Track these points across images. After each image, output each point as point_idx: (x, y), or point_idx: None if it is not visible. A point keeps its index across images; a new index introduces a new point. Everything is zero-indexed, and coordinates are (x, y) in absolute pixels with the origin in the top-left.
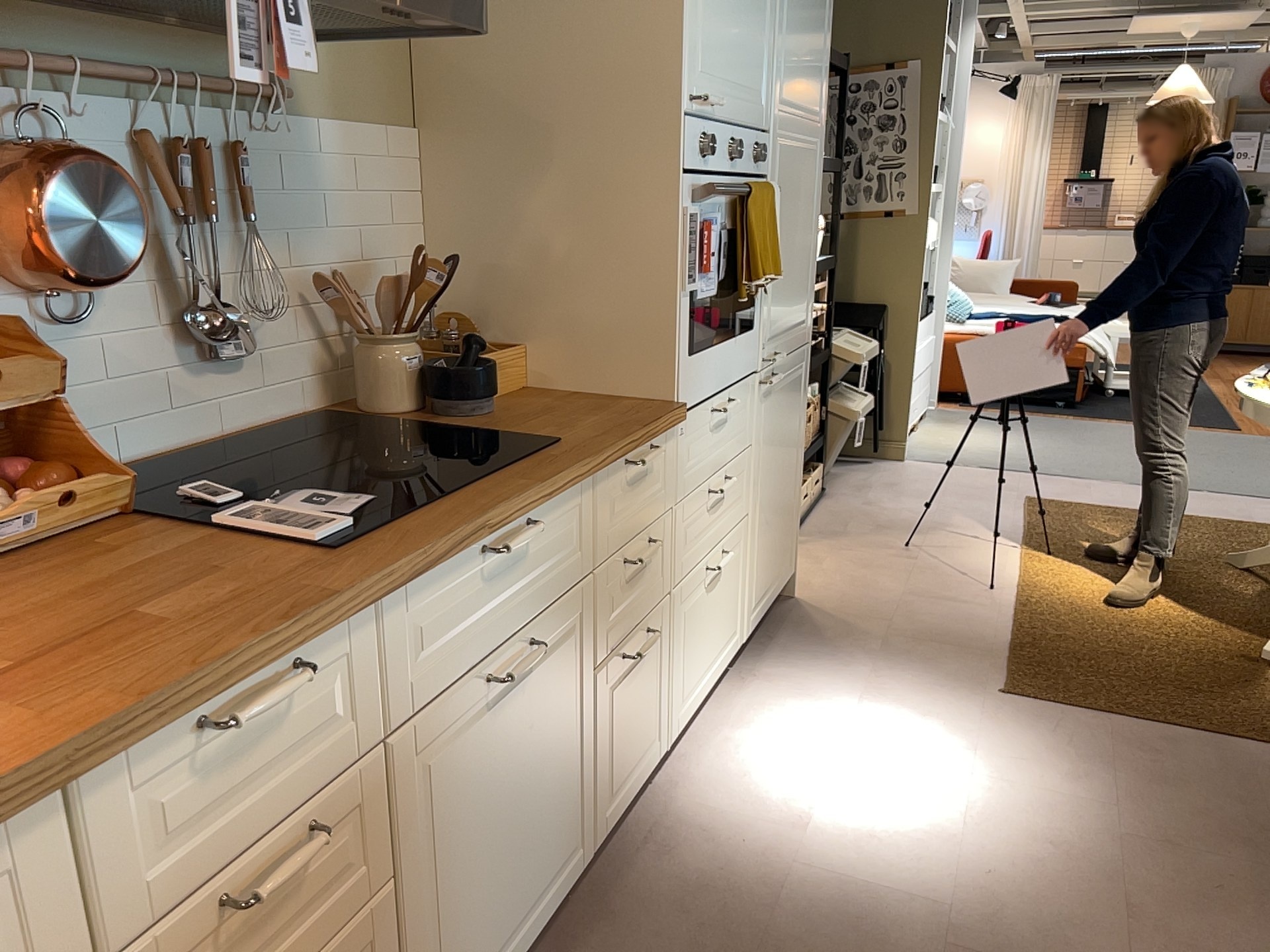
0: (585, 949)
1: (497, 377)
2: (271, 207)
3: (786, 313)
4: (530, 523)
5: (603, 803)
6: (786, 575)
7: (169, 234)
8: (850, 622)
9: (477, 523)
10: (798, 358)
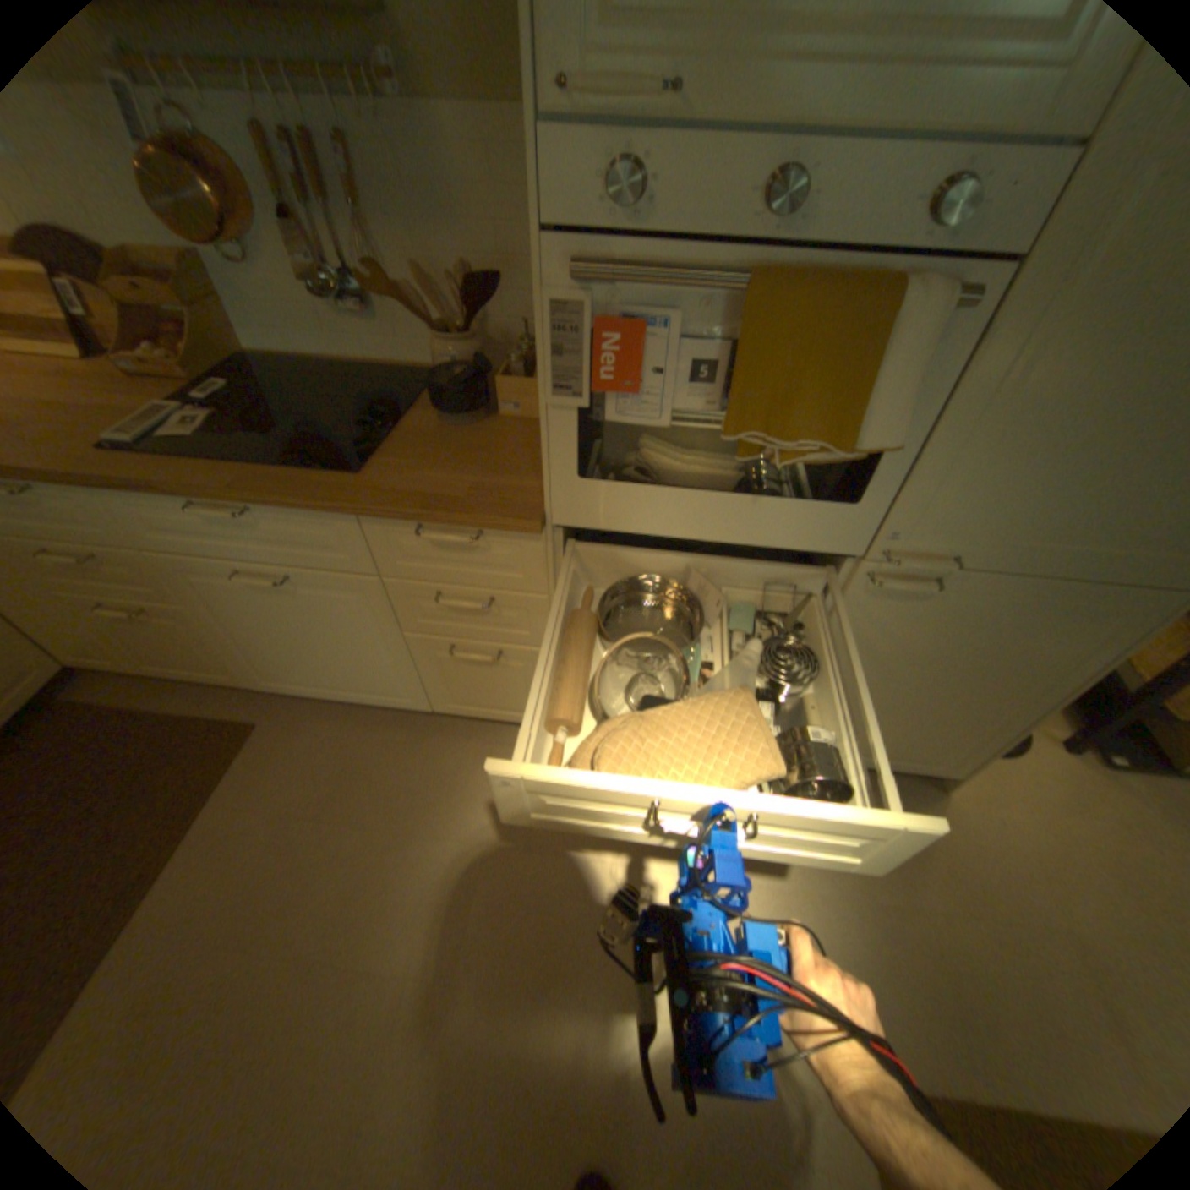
0: (390, 737)
1: (519, 401)
2: (379, 190)
3: (1060, 519)
4: (237, 510)
5: (443, 701)
6: (926, 771)
7: (290, 207)
8: (929, 868)
9: (151, 485)
10: (1102, 595)
